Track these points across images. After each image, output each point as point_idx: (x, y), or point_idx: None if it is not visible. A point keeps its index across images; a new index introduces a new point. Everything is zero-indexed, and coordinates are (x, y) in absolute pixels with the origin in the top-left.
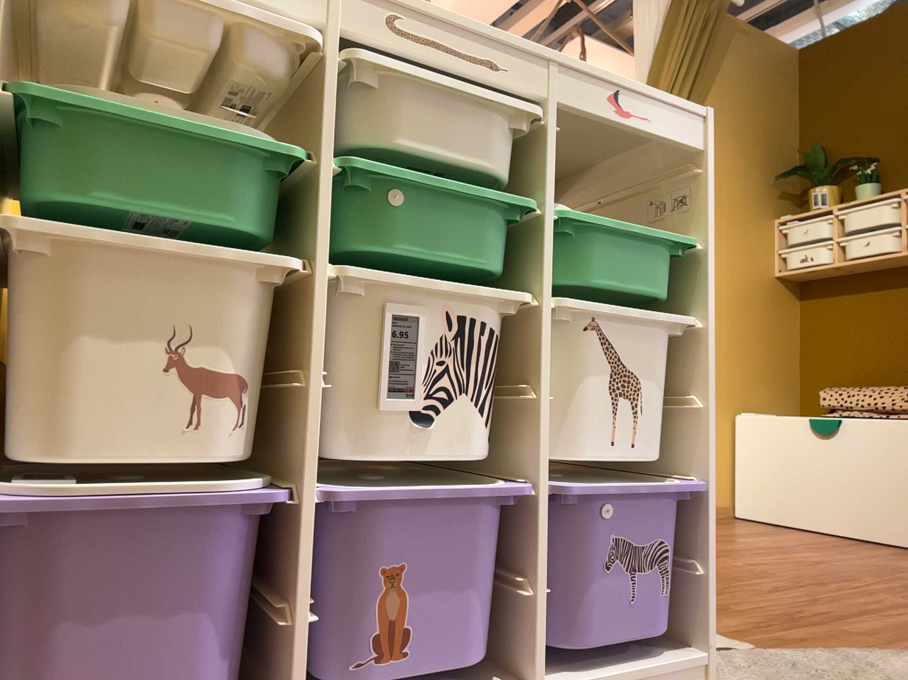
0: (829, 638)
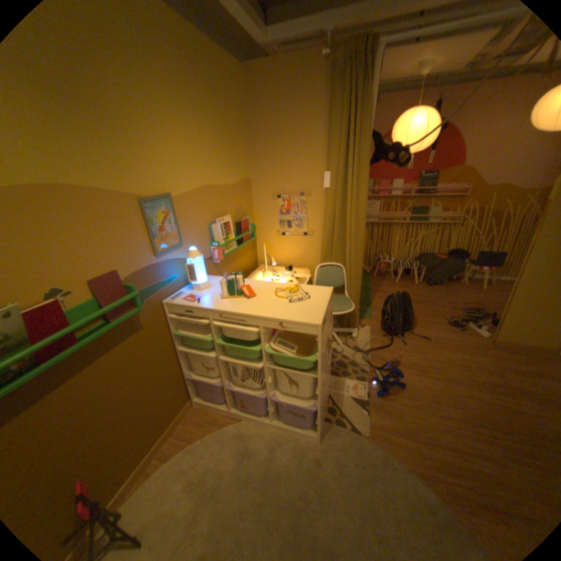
0: (404, 455)
